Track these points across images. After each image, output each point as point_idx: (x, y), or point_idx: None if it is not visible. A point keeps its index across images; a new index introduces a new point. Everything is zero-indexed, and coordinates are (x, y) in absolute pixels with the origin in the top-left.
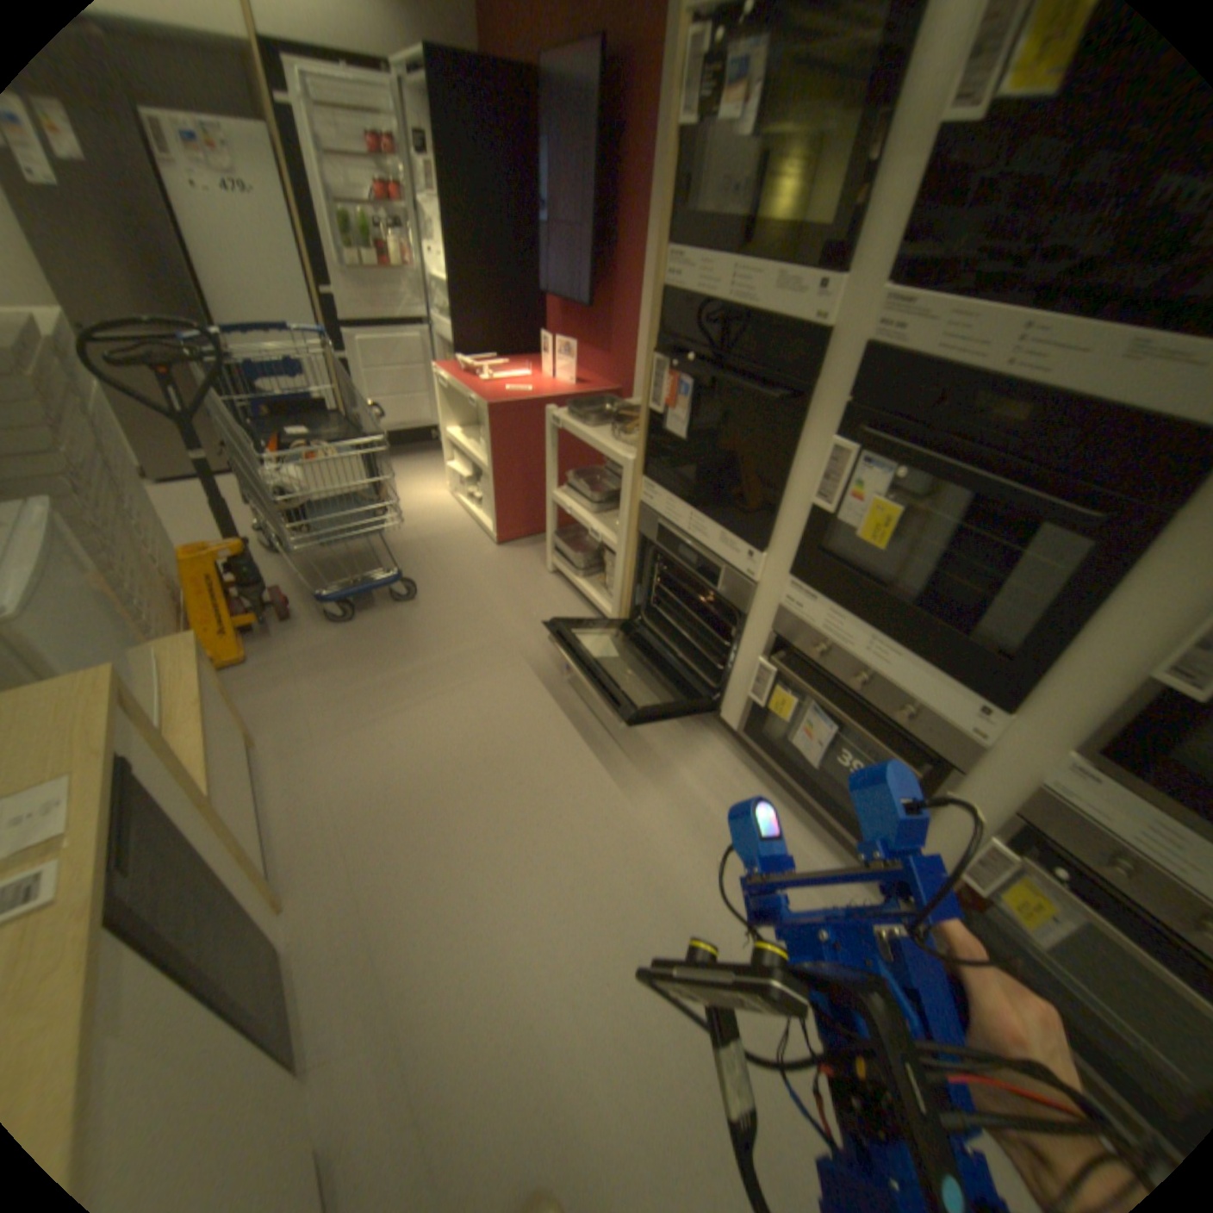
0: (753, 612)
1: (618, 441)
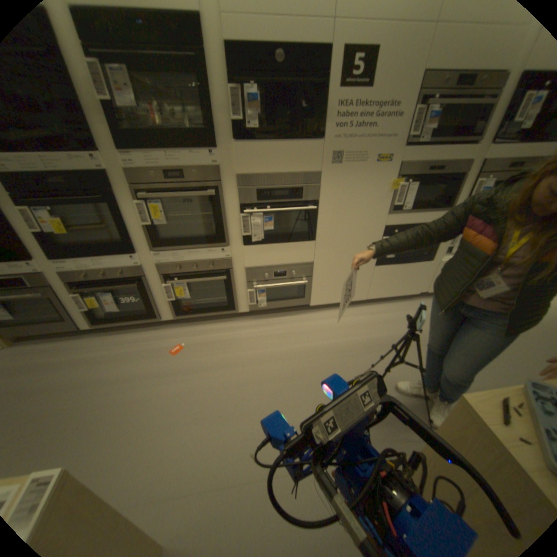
0: (50, 283)
1: None
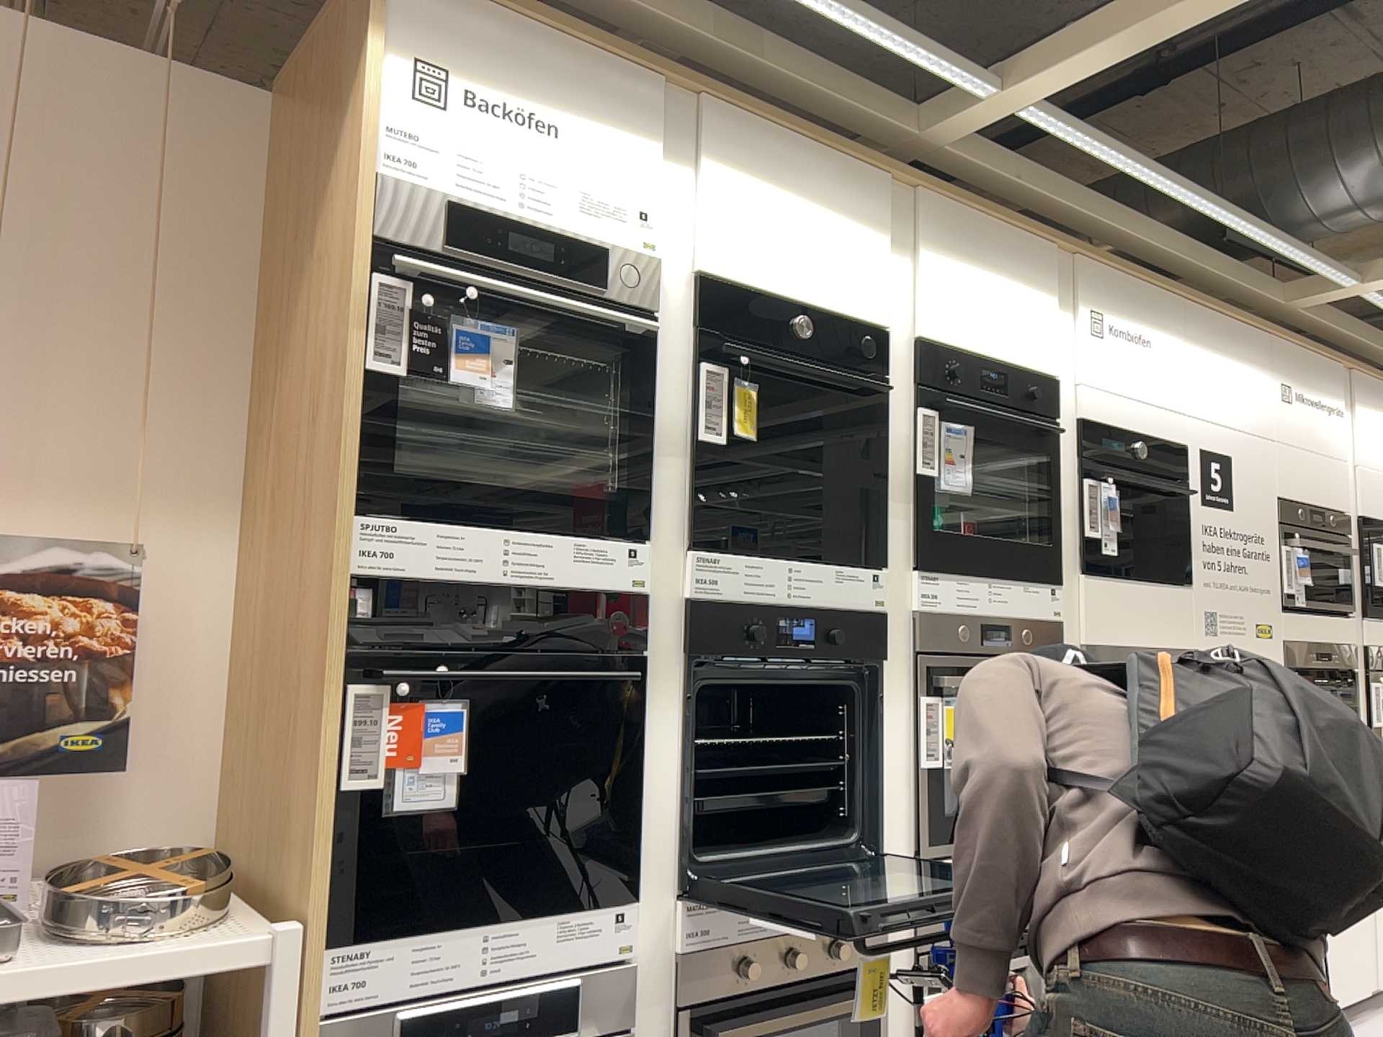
0: (635, 1009)
1: (136, 933)
